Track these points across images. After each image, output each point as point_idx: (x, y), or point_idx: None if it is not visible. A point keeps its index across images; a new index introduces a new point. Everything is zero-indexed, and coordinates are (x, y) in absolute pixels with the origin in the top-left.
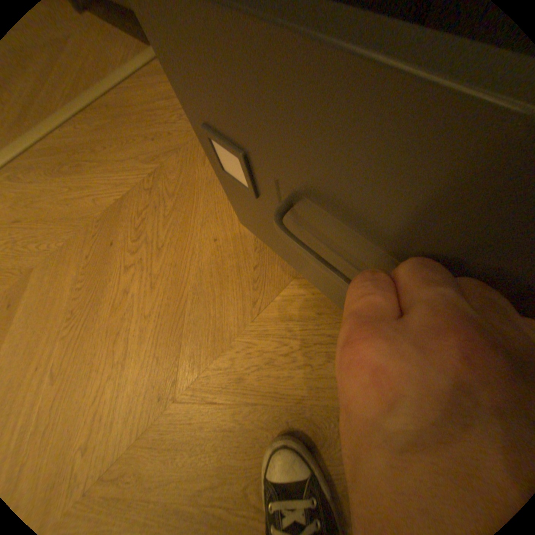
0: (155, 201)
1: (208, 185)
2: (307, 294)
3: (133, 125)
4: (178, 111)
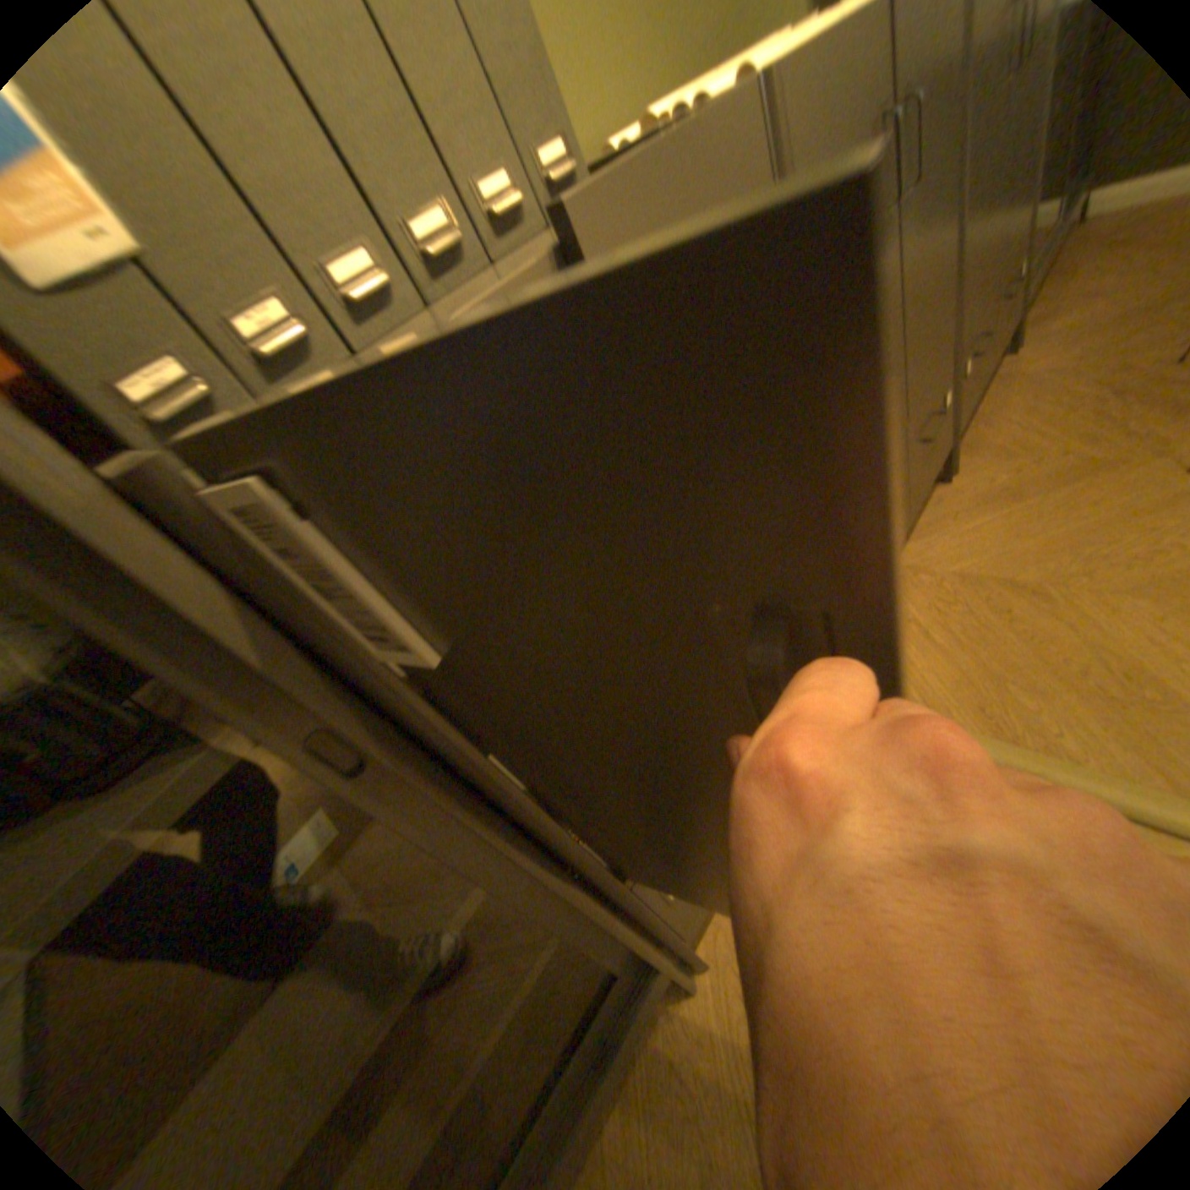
0: (1095, 565)
1: (1033, 537)
2: (1086, 449)
3: (992, 651)
4: (938, 614)
